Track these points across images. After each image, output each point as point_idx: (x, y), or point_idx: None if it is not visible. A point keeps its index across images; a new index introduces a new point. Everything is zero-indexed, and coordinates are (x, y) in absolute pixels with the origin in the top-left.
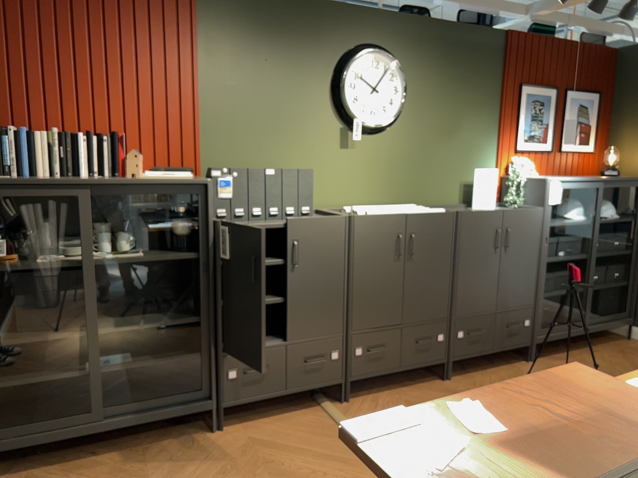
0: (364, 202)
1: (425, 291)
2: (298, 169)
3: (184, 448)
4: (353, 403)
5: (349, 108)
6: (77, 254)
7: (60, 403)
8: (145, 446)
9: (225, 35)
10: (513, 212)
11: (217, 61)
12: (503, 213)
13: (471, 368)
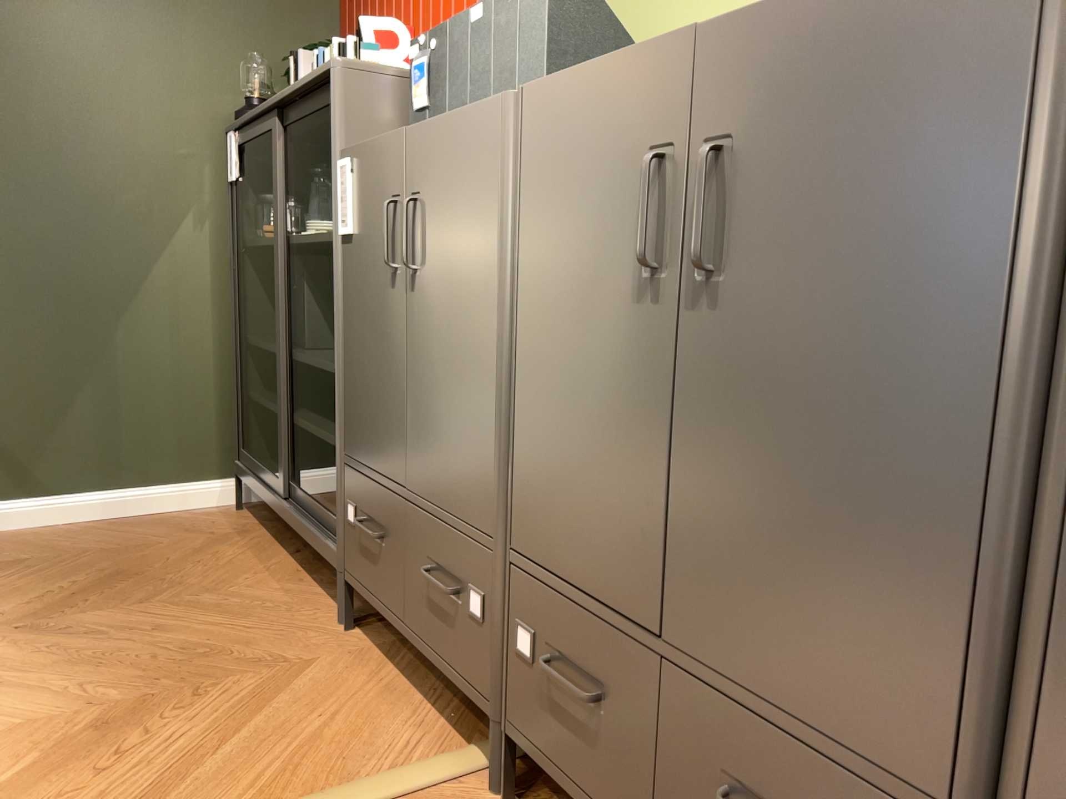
0: None
1: (780, 514)
2: None
3: (290, 607)
4: None
5: None
6: (316, 235)
7: None
8: (305, 579)
9: None
10: None
11: None
12: None
13: None
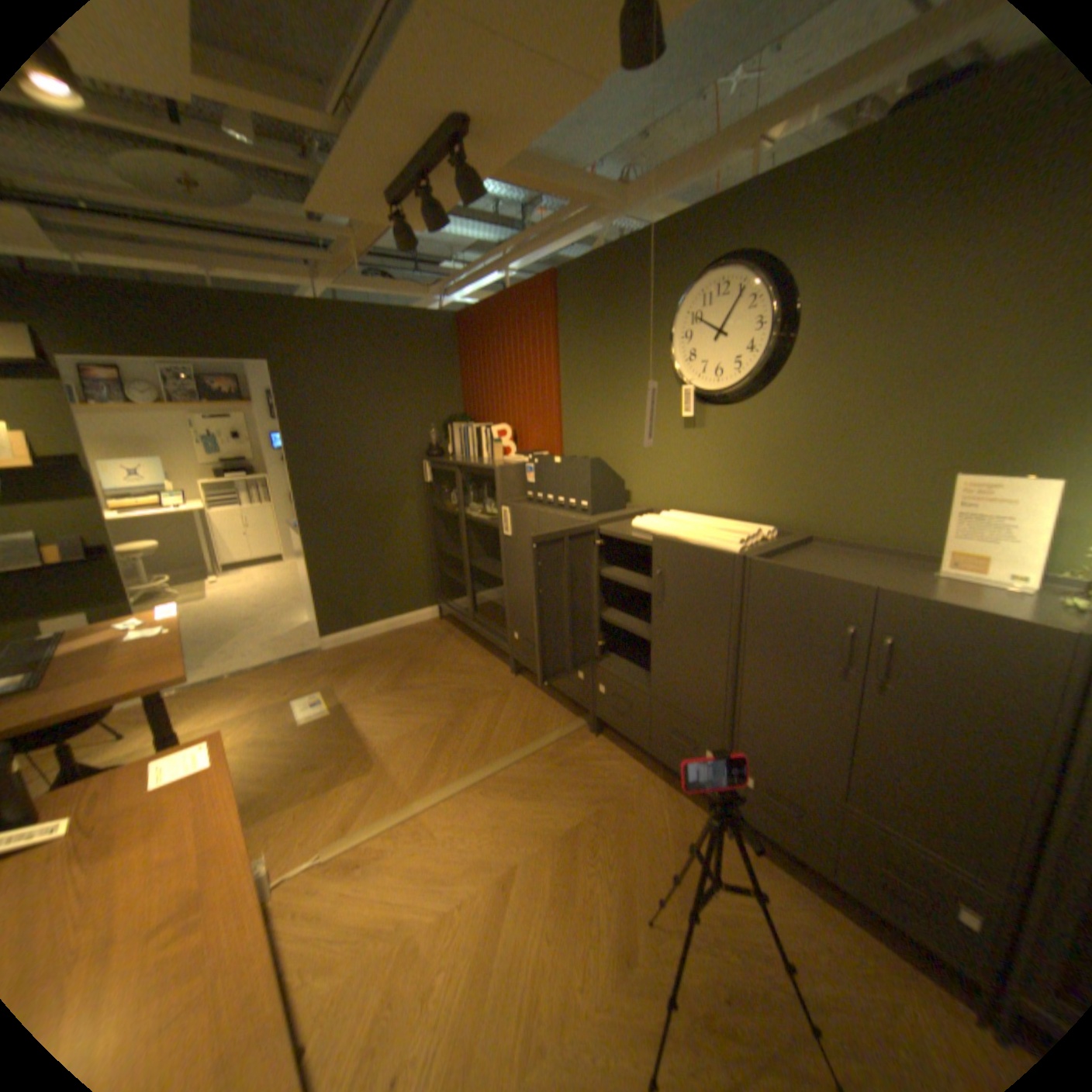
0: (718, 510)
1: (683, 667)
2: (577, 460)
3: (491, 669)
4: (598, 742)
5: (676, 372)
6: (475, 511)
7: (491, 606)
8: (490, 655)
9: (576, 316)
10: (914, 602)
11: (571, 346)
12: (876, 593)
13: (815, 878)
